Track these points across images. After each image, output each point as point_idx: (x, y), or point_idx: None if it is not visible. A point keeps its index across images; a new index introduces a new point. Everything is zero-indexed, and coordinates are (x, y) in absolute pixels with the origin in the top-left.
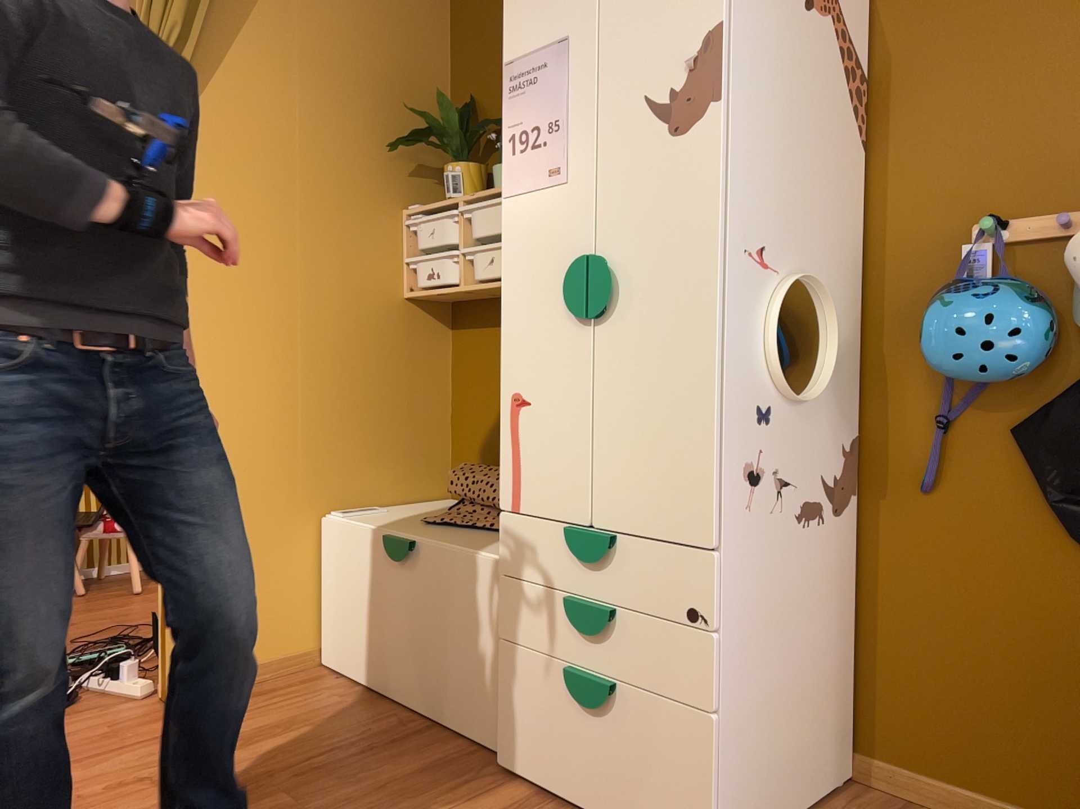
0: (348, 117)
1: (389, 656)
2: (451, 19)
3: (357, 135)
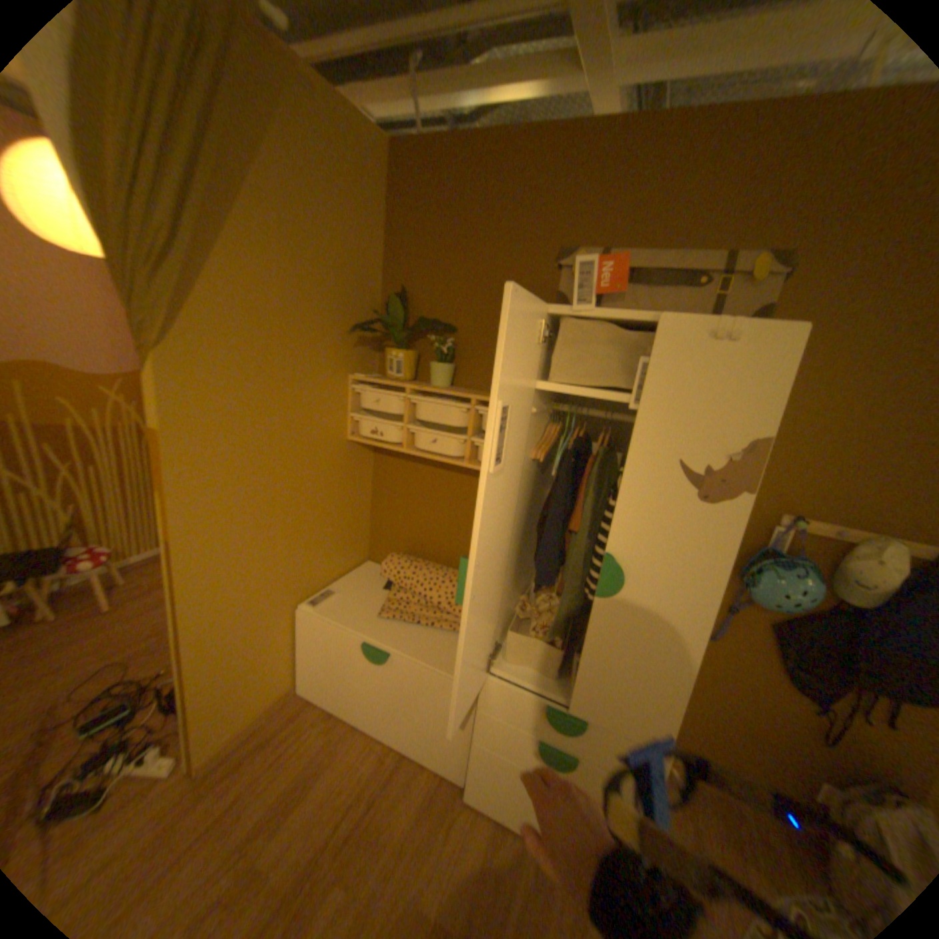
0: (314, 304)
1: (363, 708)
2: (385, 211)
3: (320, 319)
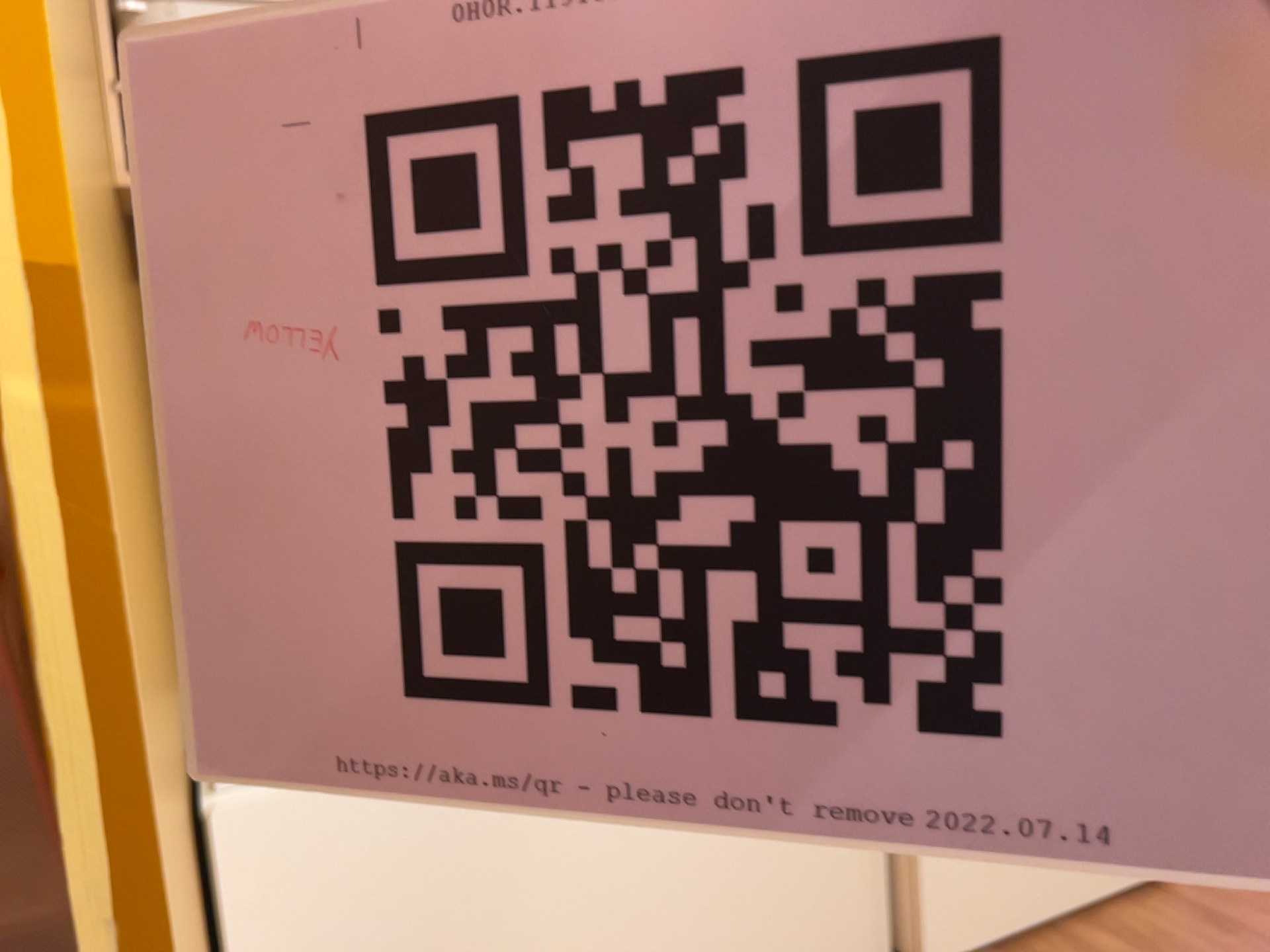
0: None
1: None
2: None
3: None
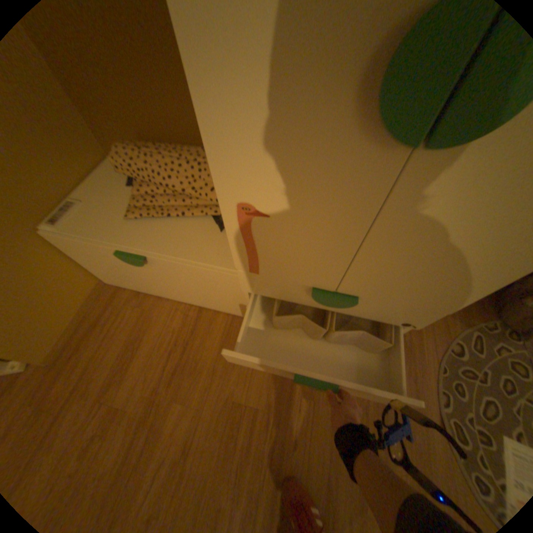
0: None
1: (156, 288)
2: None
3: None
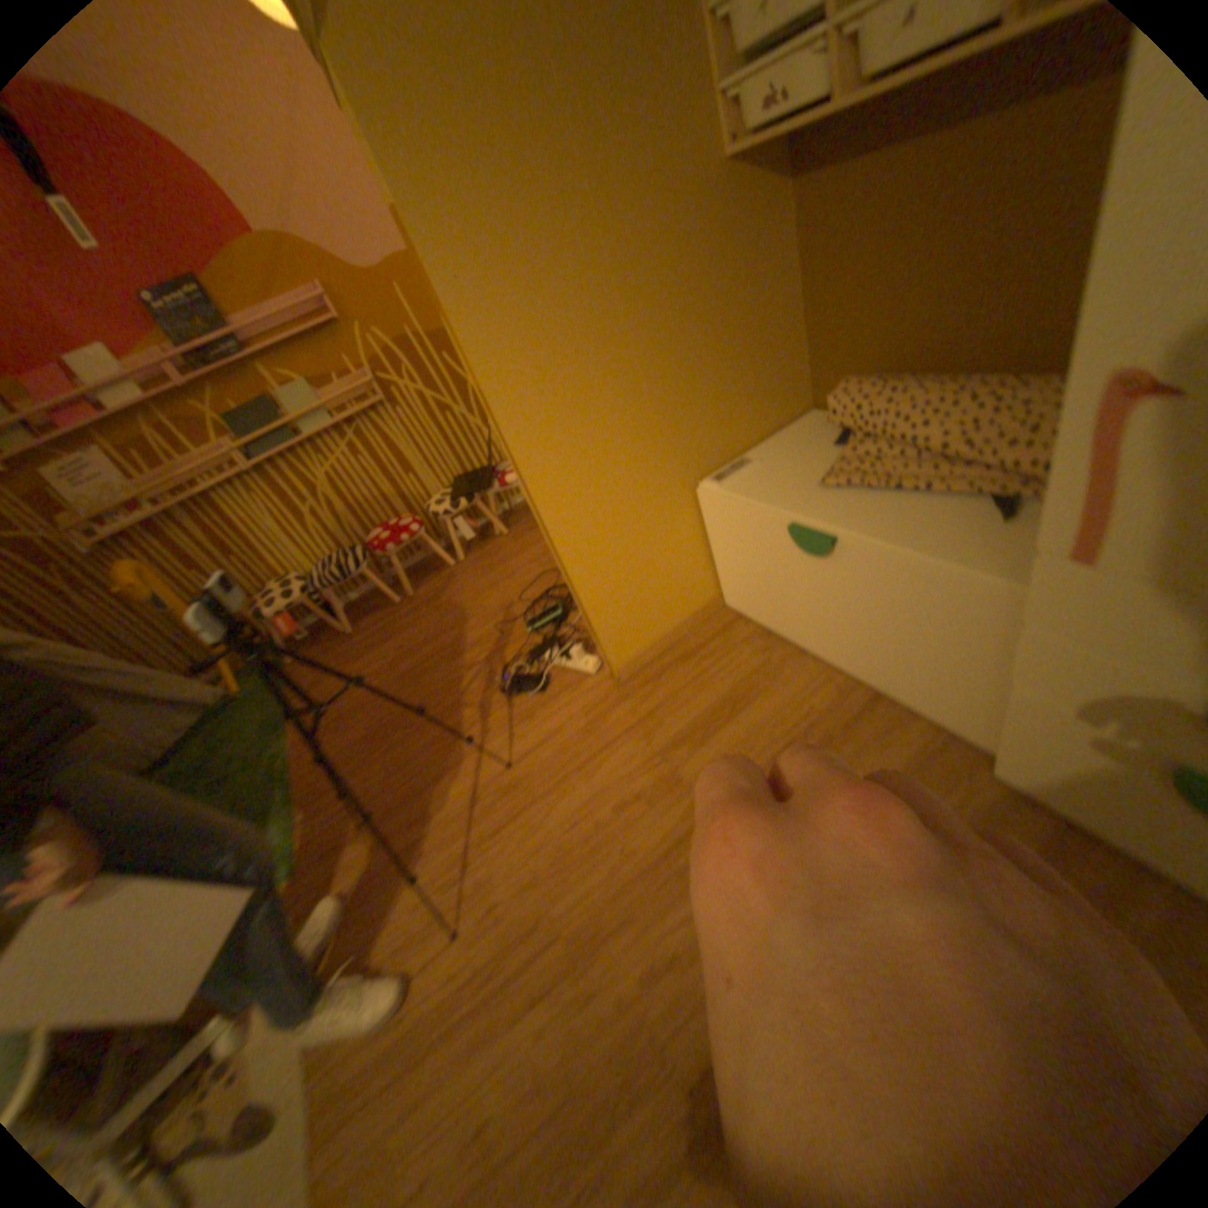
0: None
1: (809, 621)
2: None
3: None
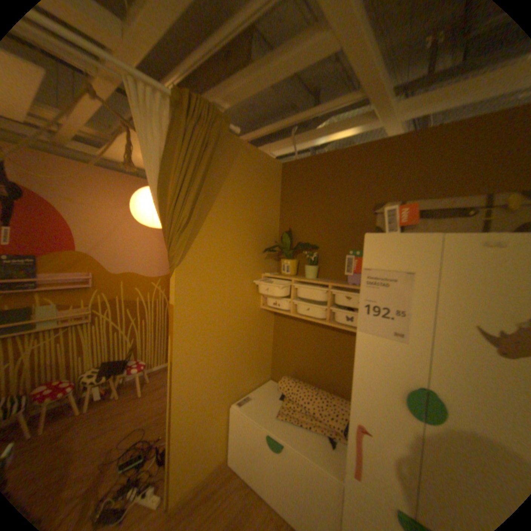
0: (245, 240)
1: (266, 484)
2: (280, 194)
3: (248, 247)
